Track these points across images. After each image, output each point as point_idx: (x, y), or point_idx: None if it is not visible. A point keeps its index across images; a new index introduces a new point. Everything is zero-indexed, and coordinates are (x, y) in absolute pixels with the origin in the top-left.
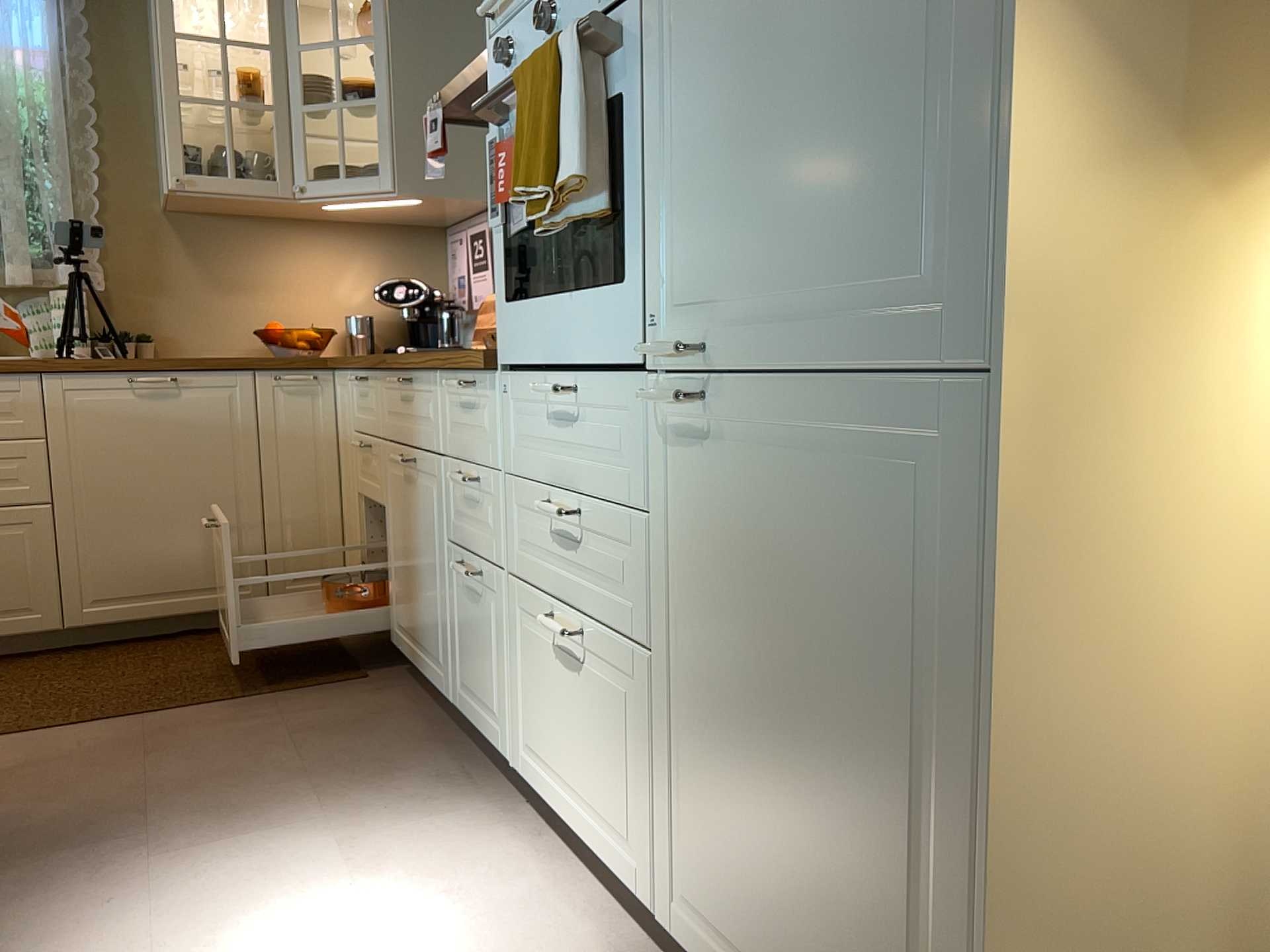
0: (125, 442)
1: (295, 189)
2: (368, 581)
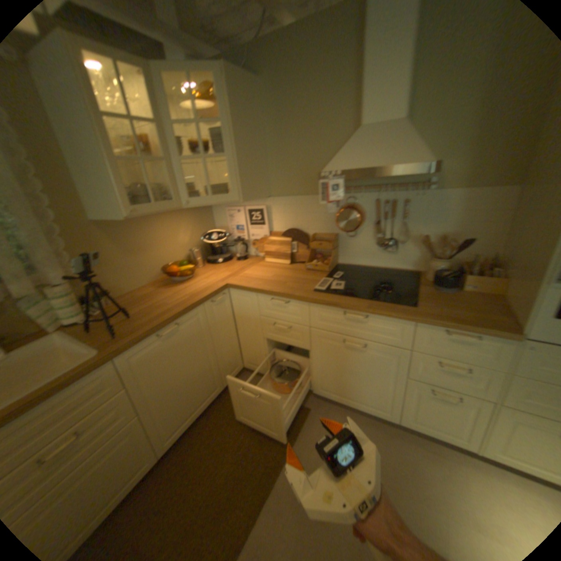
0: (163, 364)
1: (181, 202)
2: (281, 369)
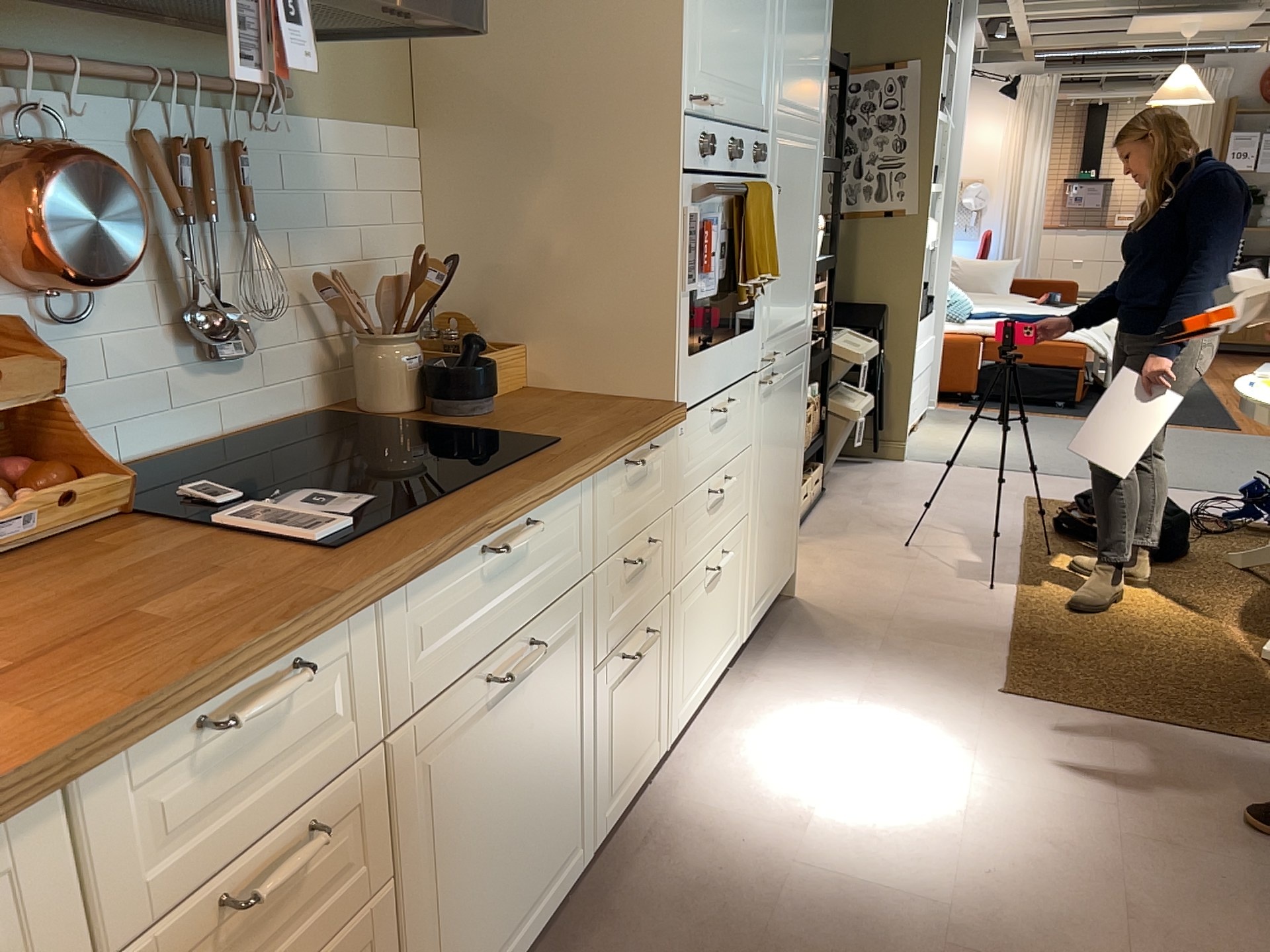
0: None
1: None
2: None
